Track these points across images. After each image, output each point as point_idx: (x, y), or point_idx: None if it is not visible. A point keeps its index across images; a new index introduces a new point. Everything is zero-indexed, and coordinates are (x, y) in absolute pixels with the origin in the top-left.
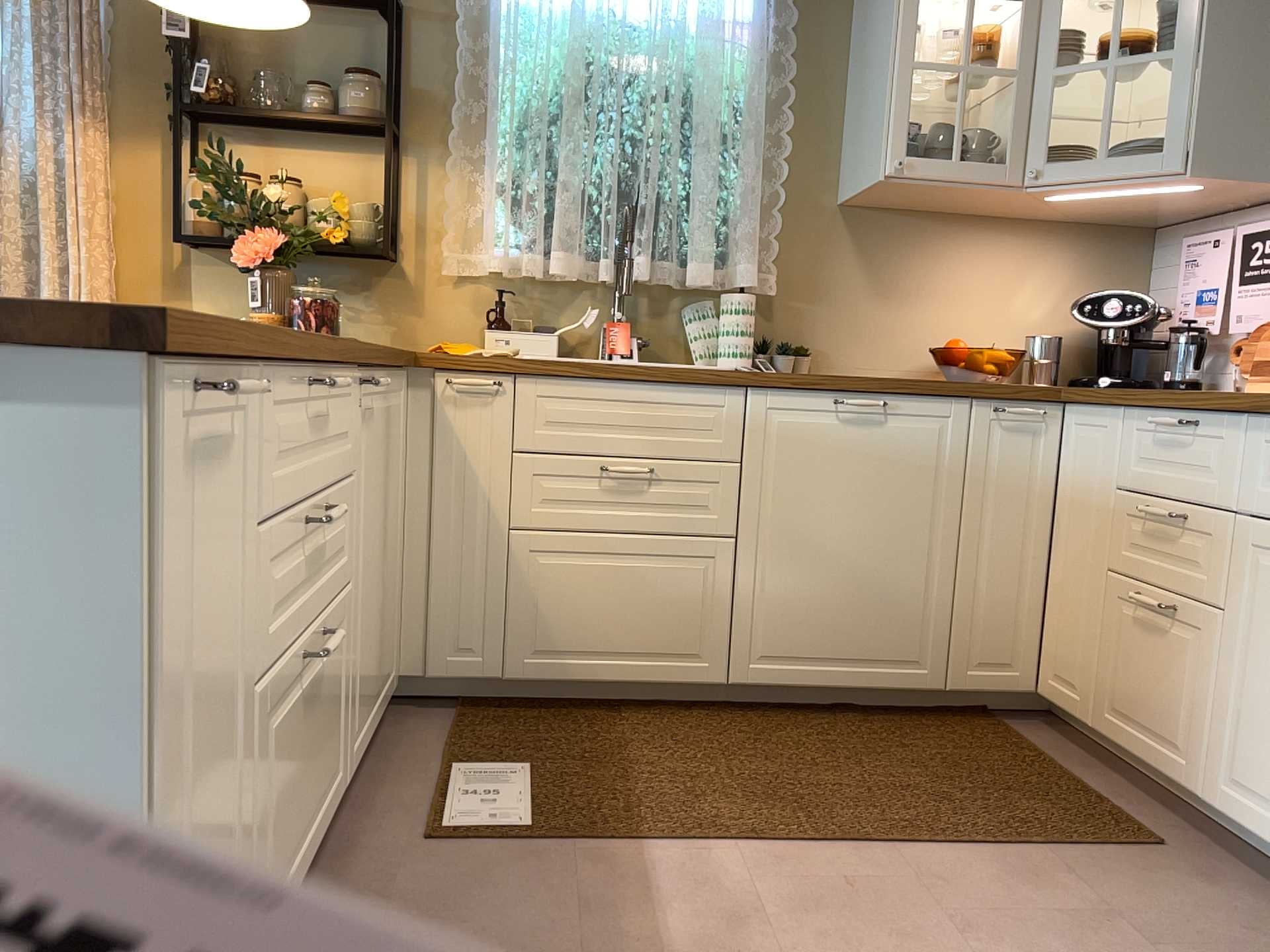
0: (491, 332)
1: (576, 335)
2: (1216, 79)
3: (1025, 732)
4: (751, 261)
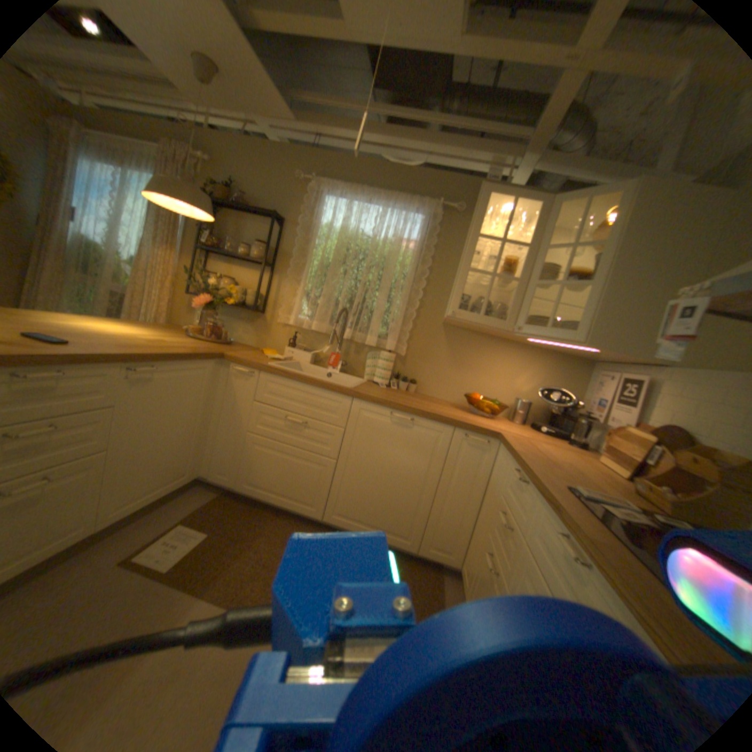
0: (287, 348)
1: (323, 356)
2: (612, 299)
3: (448, 588)
4: (396, 341)
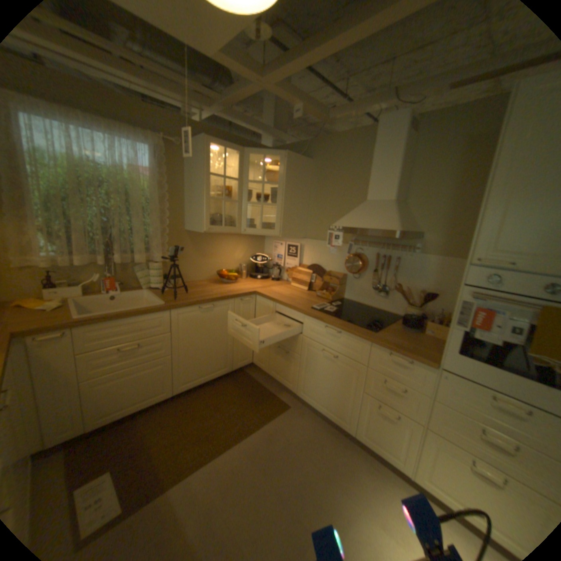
0: (44, 292)
1: (87, 284)
2: (284, 213)
3: (250, 373)
4: (157, 252)
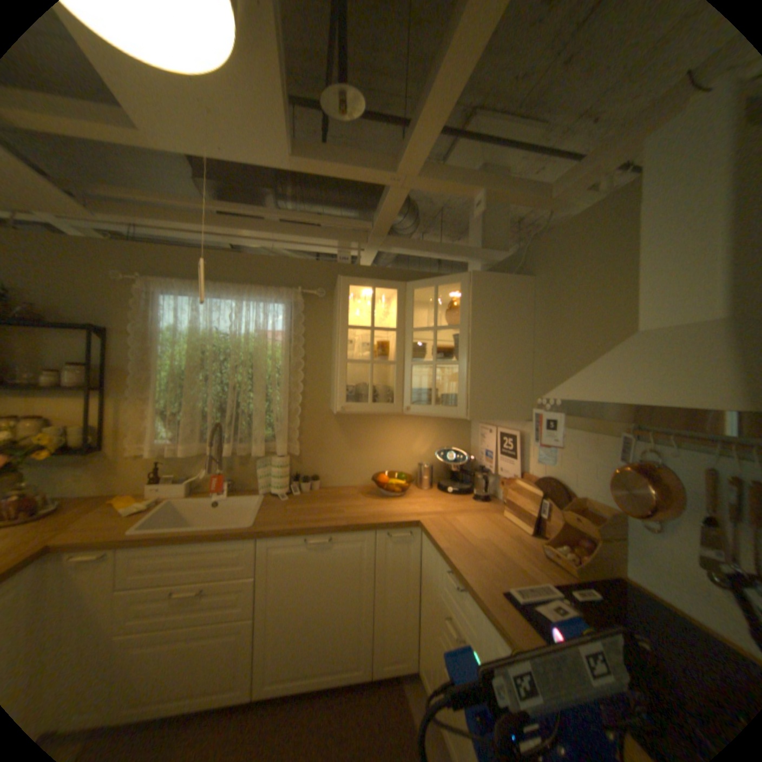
0: (148, 487)
1: (201, 479)
2: (477, 376)
3: (412, 700)
4: (287, 441)
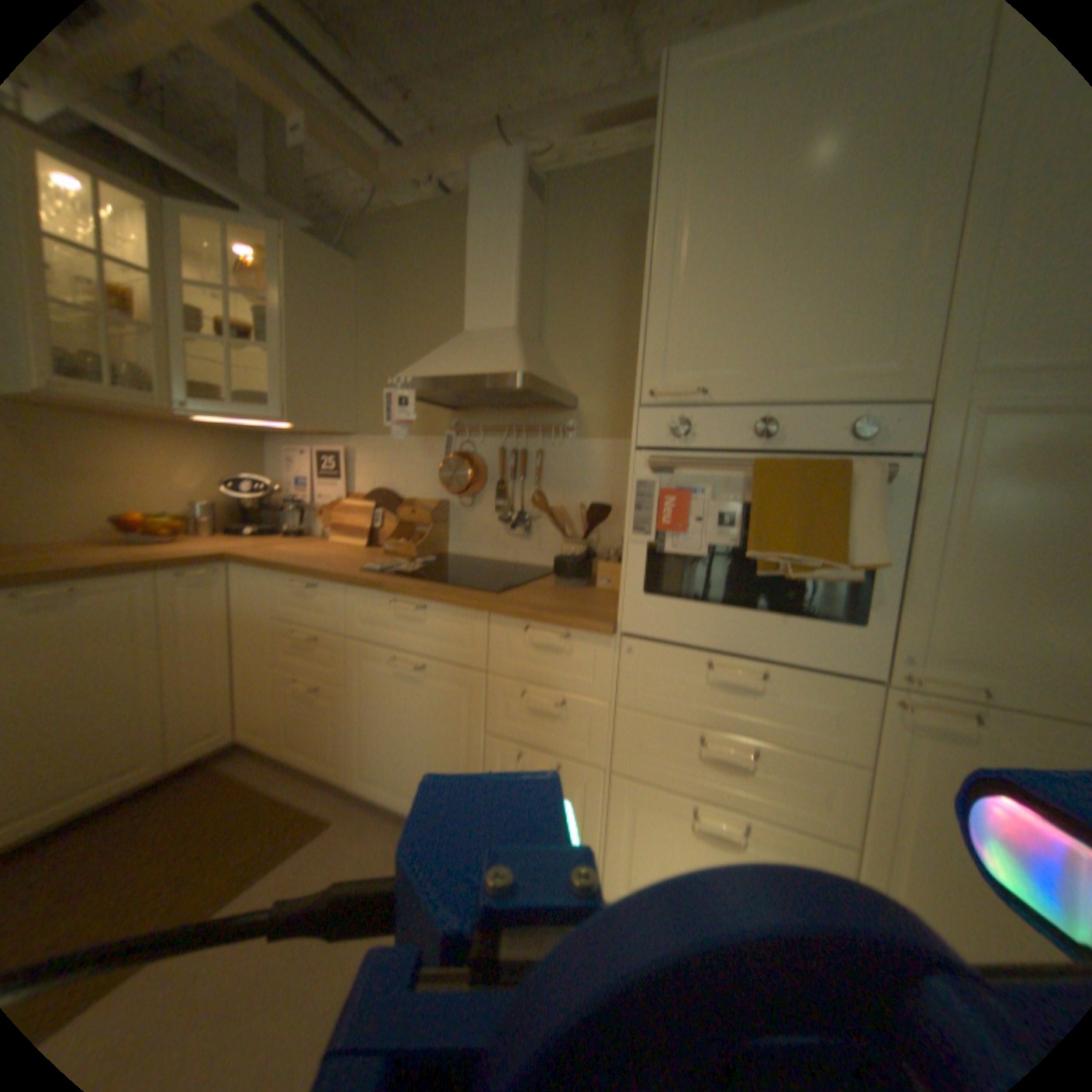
0: None
1: None
2: (291, 369)
3: (225, 774)
4: None
